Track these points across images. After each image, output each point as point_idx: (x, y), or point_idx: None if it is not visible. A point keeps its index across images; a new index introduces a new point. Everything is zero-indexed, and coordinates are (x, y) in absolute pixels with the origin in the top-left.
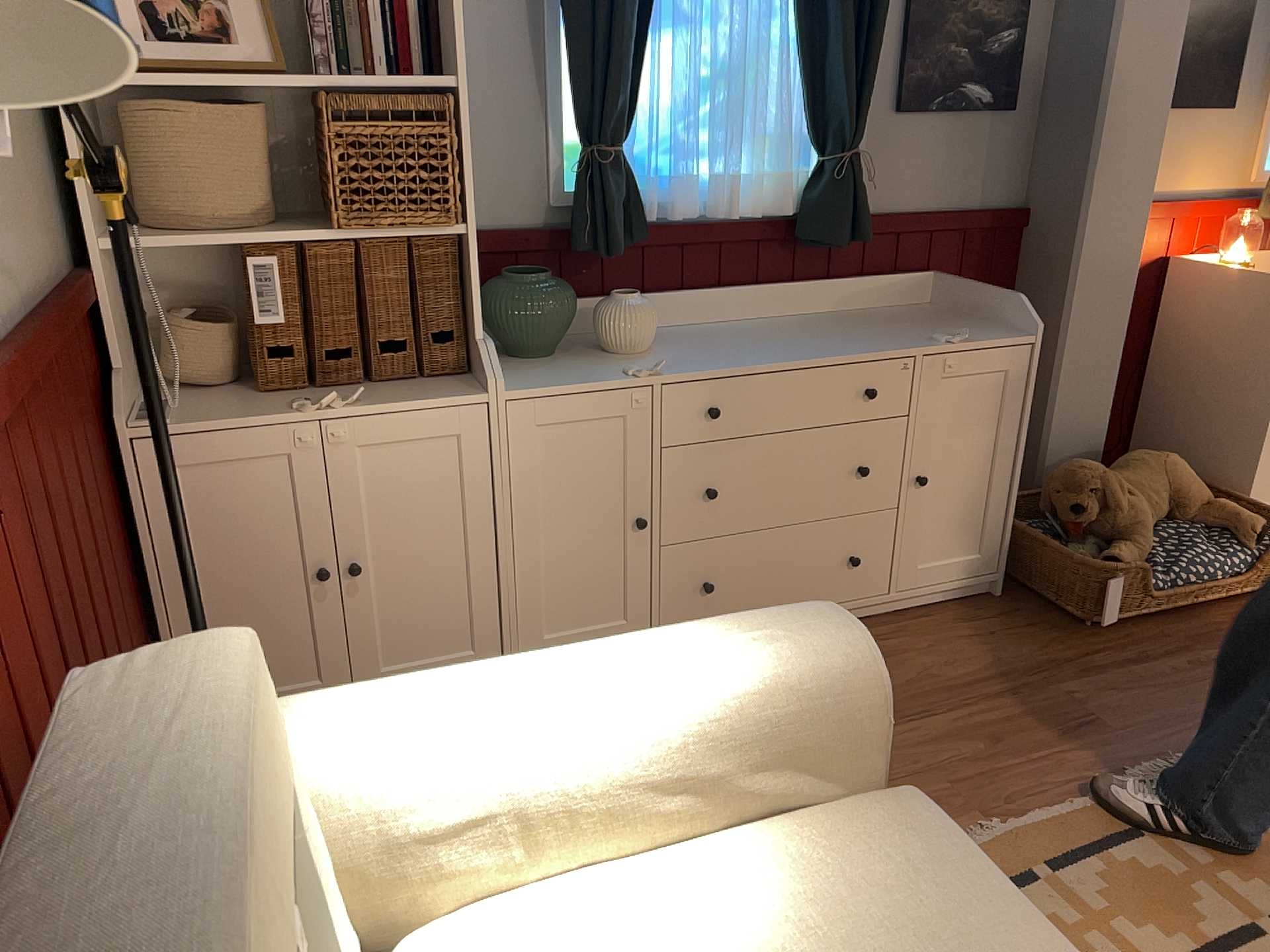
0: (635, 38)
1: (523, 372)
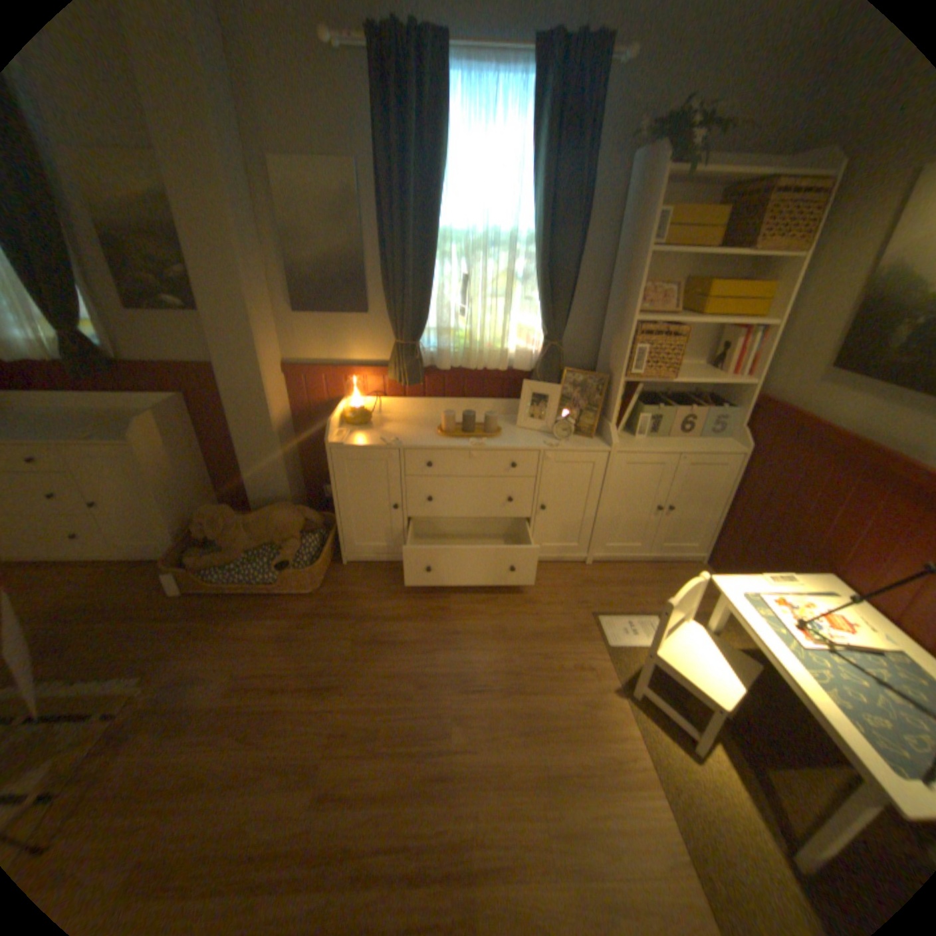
0: None
1: None
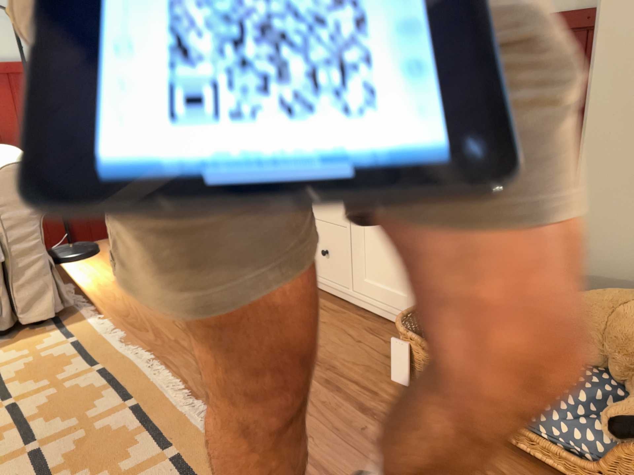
0: None
1: None
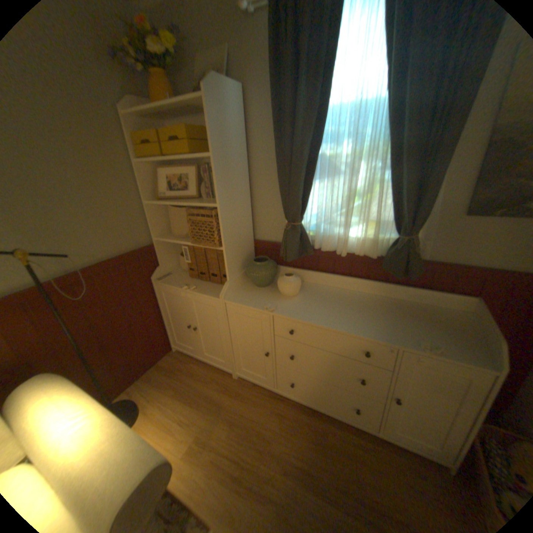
0: (302, 184)
1: (246, 292)
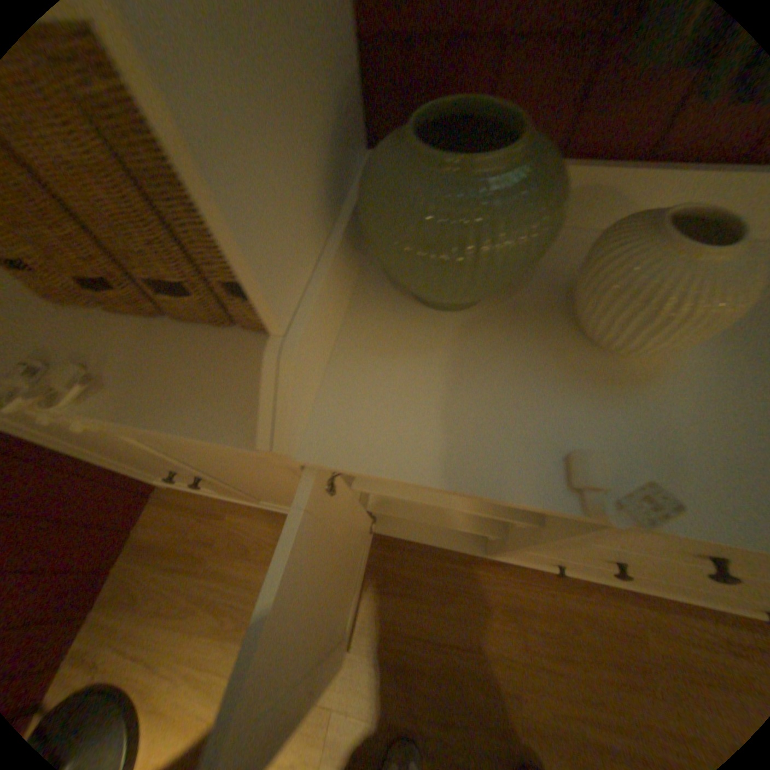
0: None
1: (397, 359)
